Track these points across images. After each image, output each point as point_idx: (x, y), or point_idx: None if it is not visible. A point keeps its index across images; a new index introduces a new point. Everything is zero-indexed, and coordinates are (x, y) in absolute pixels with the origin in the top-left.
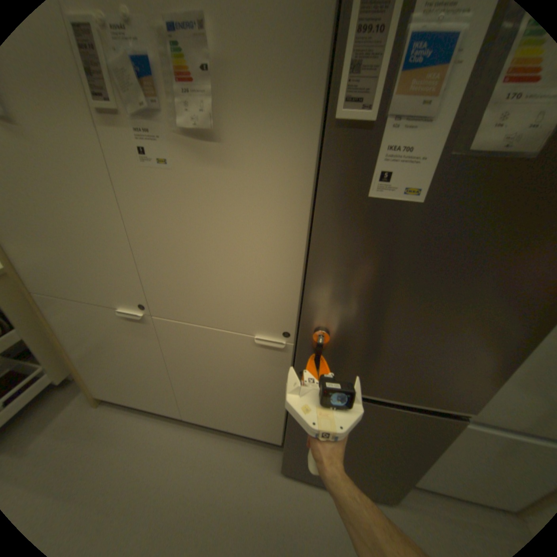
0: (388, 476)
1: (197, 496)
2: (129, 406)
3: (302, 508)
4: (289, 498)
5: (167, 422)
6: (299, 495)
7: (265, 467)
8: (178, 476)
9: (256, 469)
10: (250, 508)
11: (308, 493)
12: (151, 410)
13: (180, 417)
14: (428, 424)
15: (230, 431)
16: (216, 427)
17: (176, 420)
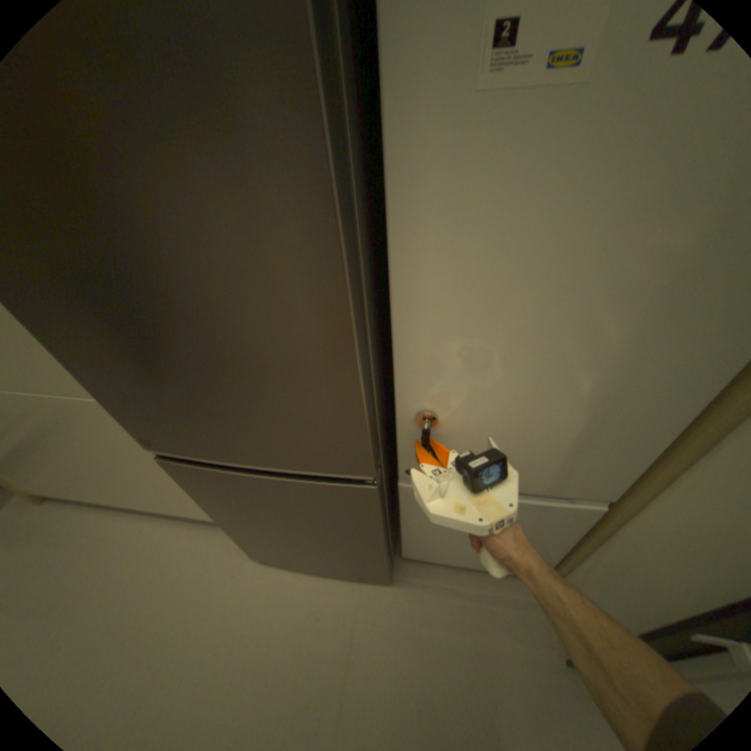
0: (352, 554)
1: (148, 592)
2: (81, 498)
3: (273, 595)
4: (260, 585)
5: (125, 512)
6: (272, 581)
7: (237, 554)
8: (129, 573)
9: (225, 557)
10: (209, 601)
11: (285, 577)
12: (95, 501)
13: (130, 506)
14: (330, 492)
15: (191, 517)
16: (172, 513)
17: (136, 509)
